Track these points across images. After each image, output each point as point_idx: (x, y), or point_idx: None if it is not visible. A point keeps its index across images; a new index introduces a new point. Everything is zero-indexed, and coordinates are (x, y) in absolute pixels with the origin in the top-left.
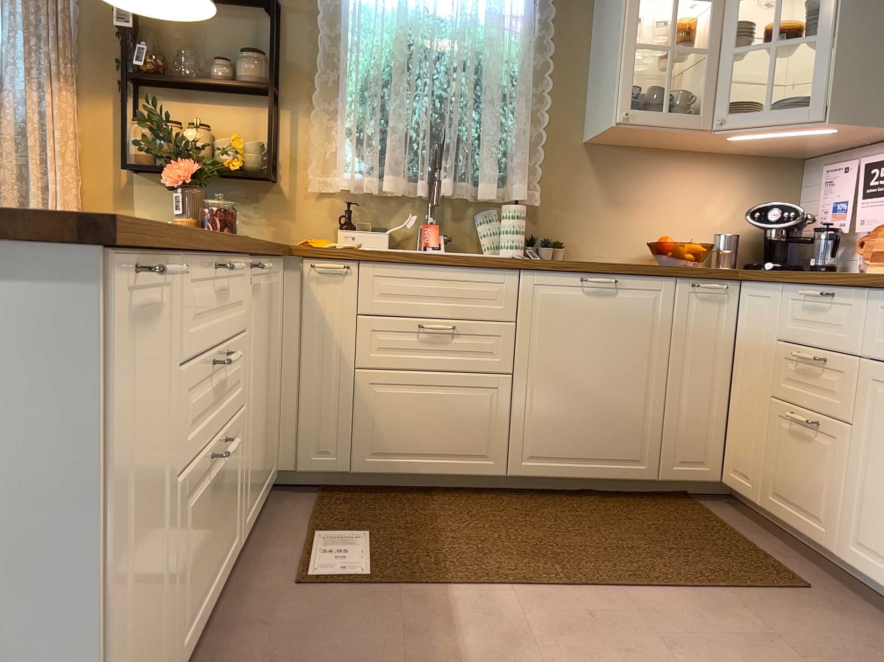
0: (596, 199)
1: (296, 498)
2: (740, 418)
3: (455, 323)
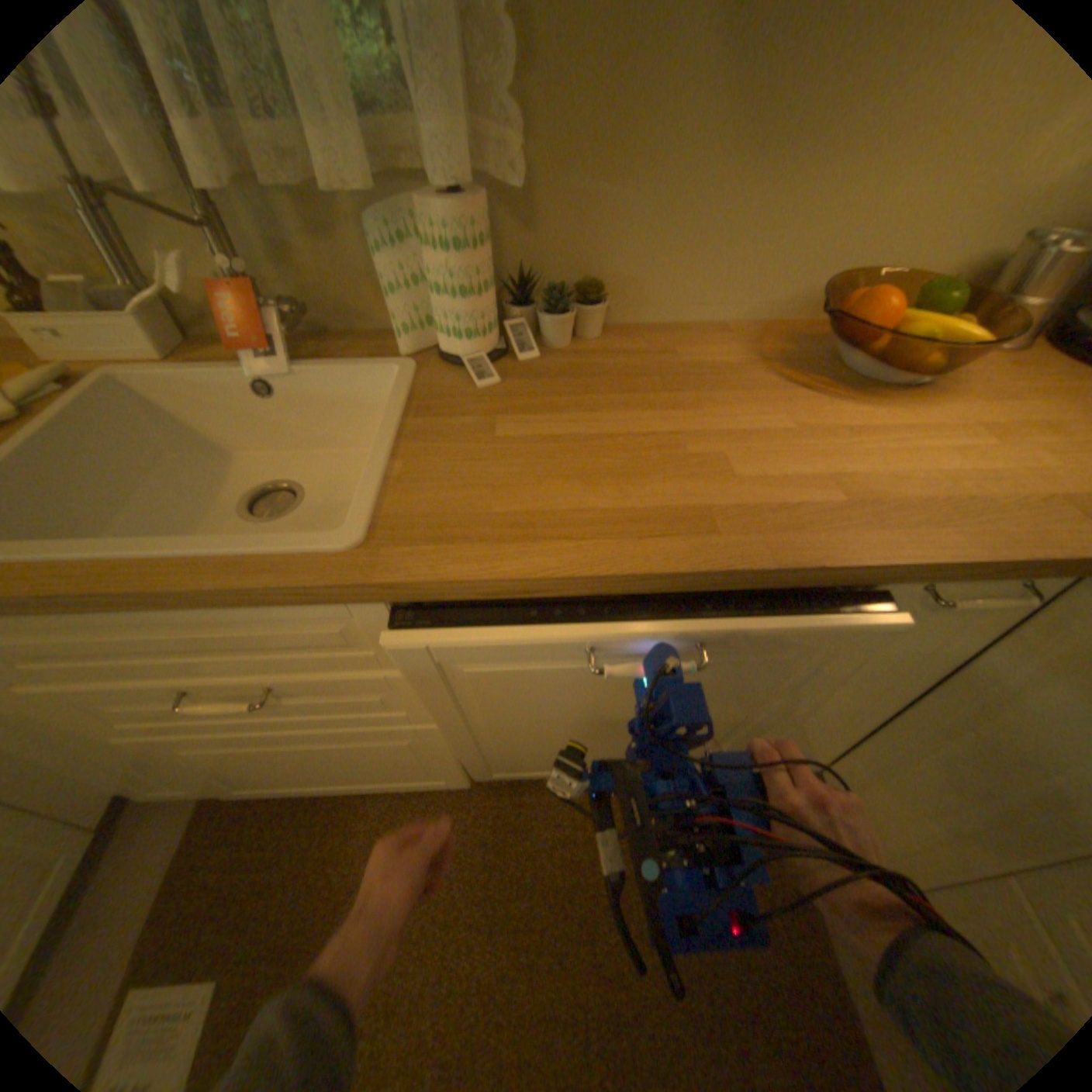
0: (708, 131)
1: (161, 819)
2: (903, 773)
3: (267, 685)
